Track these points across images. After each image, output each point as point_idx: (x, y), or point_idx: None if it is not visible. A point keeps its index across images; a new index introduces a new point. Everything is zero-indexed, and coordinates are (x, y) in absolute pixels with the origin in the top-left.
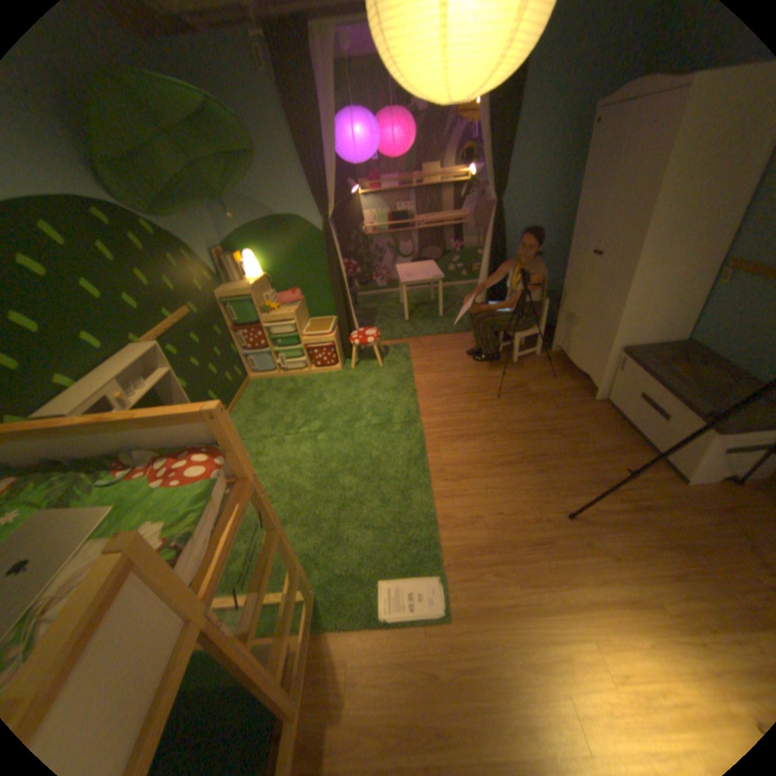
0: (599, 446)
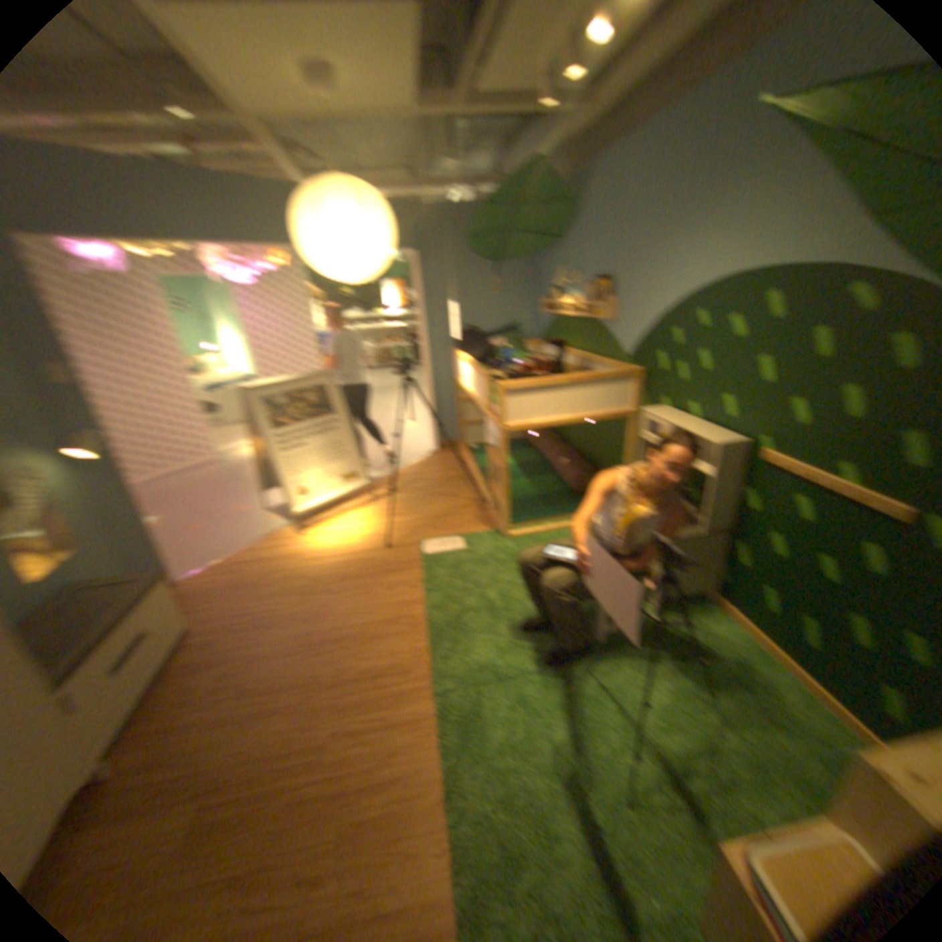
0: (203, 677)
